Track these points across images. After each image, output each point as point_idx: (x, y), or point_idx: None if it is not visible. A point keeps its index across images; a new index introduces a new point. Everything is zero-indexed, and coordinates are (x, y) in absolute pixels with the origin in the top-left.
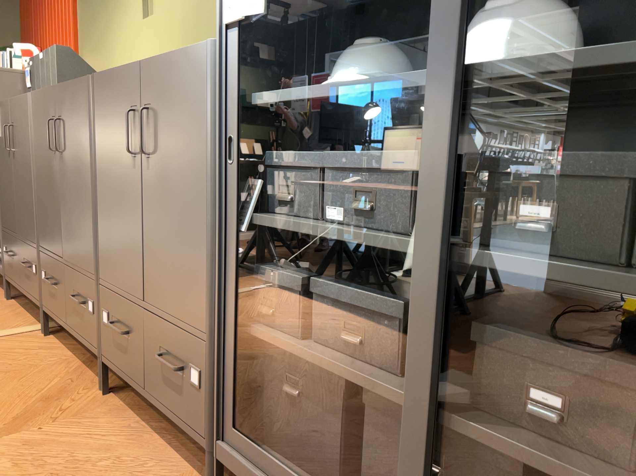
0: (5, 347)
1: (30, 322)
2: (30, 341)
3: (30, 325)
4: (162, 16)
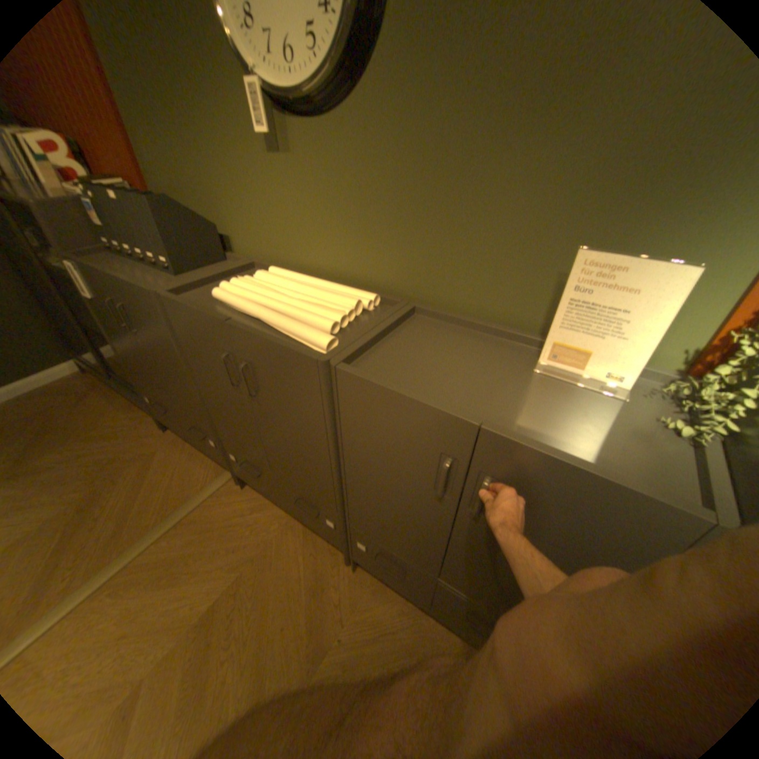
0: (221, 516)
1: (215, 466)
2: (236, 498)
3: (218, 471)
4: (311, 159)
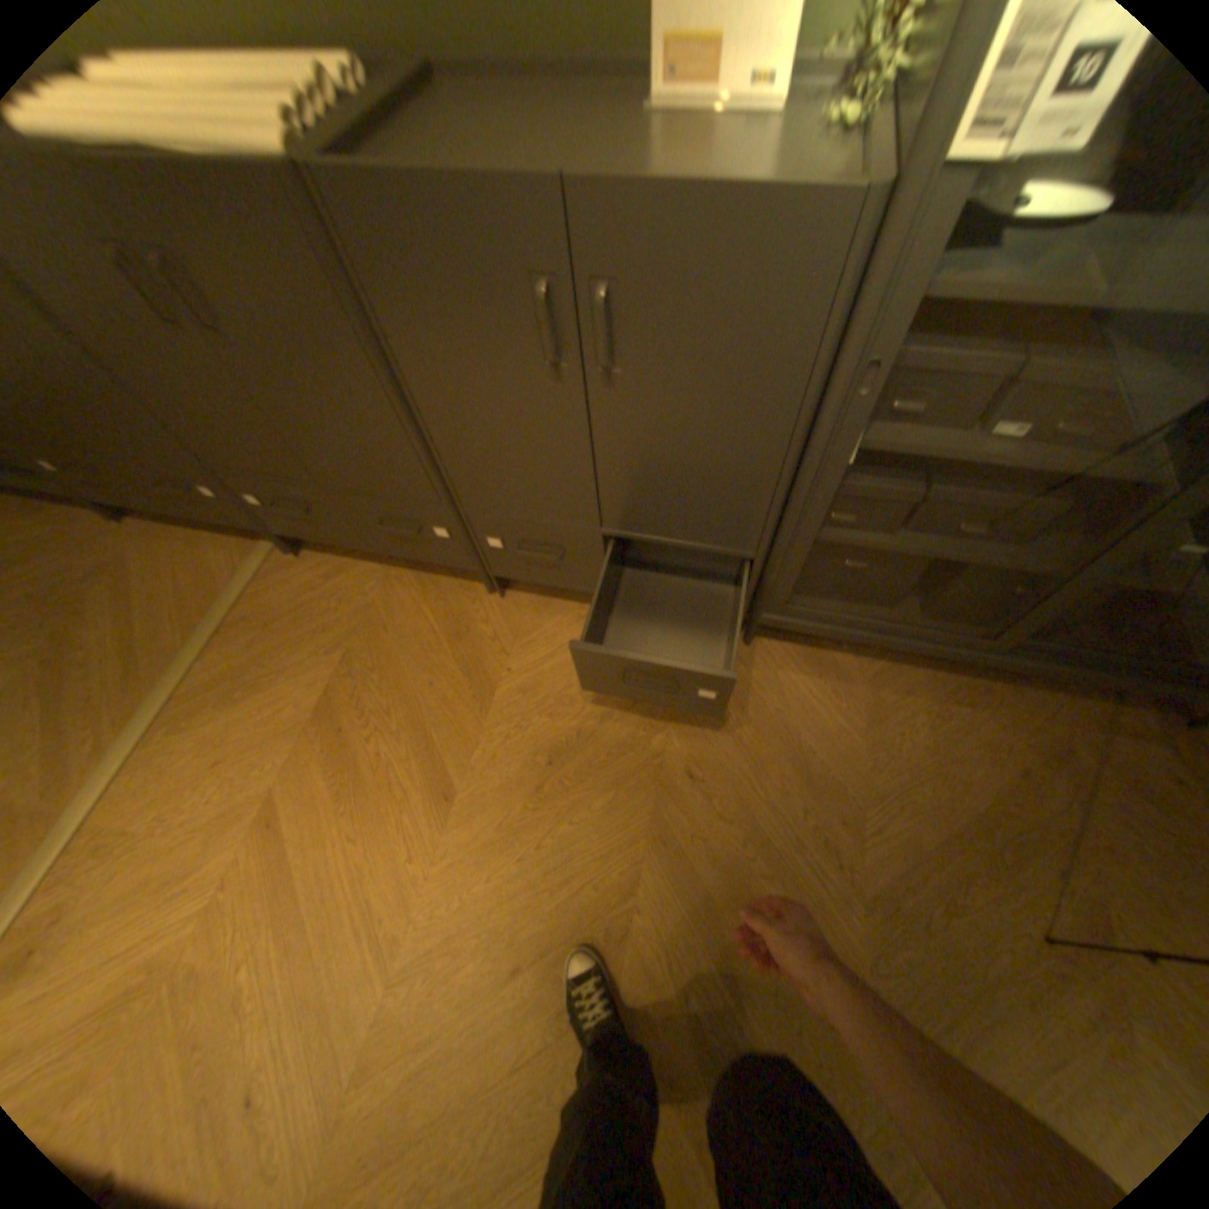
0: (281, 601)
1: (235, 546)
2: (292, 574)
3: (244, 550)
4: None
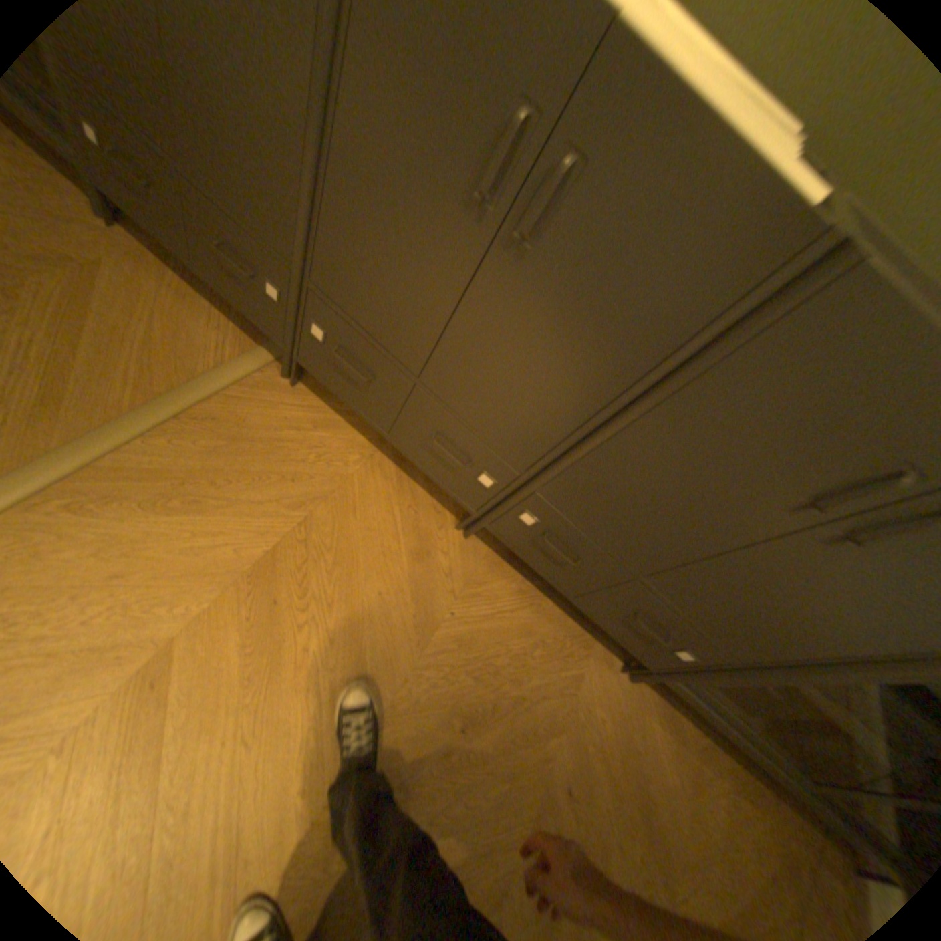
0: (259, 421)
1: (229, 331)
2: (279, 398)
3: (238, 342)
4: None
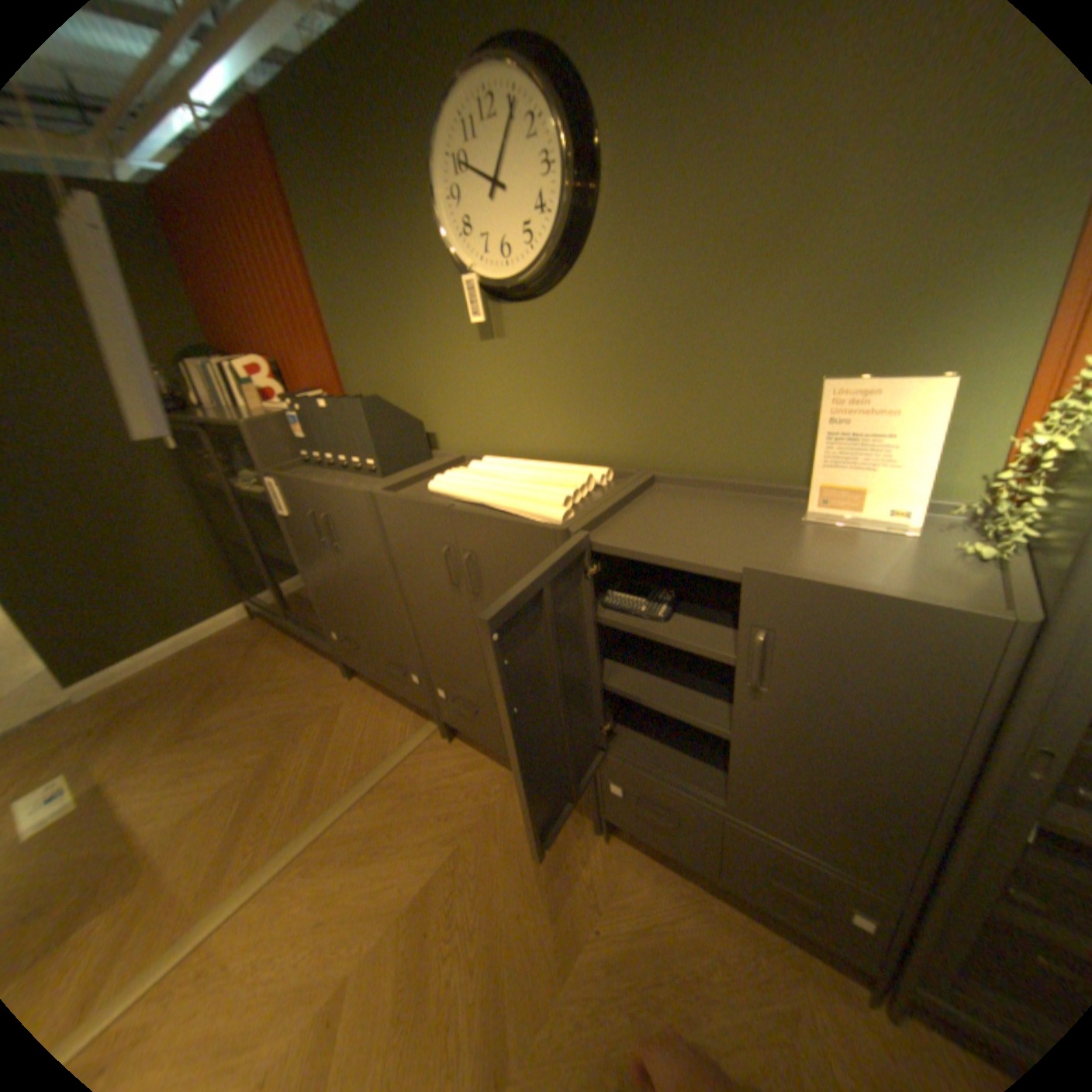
0: (424, 778)
1: (410, 719)
2: (440, 756)
3: (414, 725)
4: (525, 342)
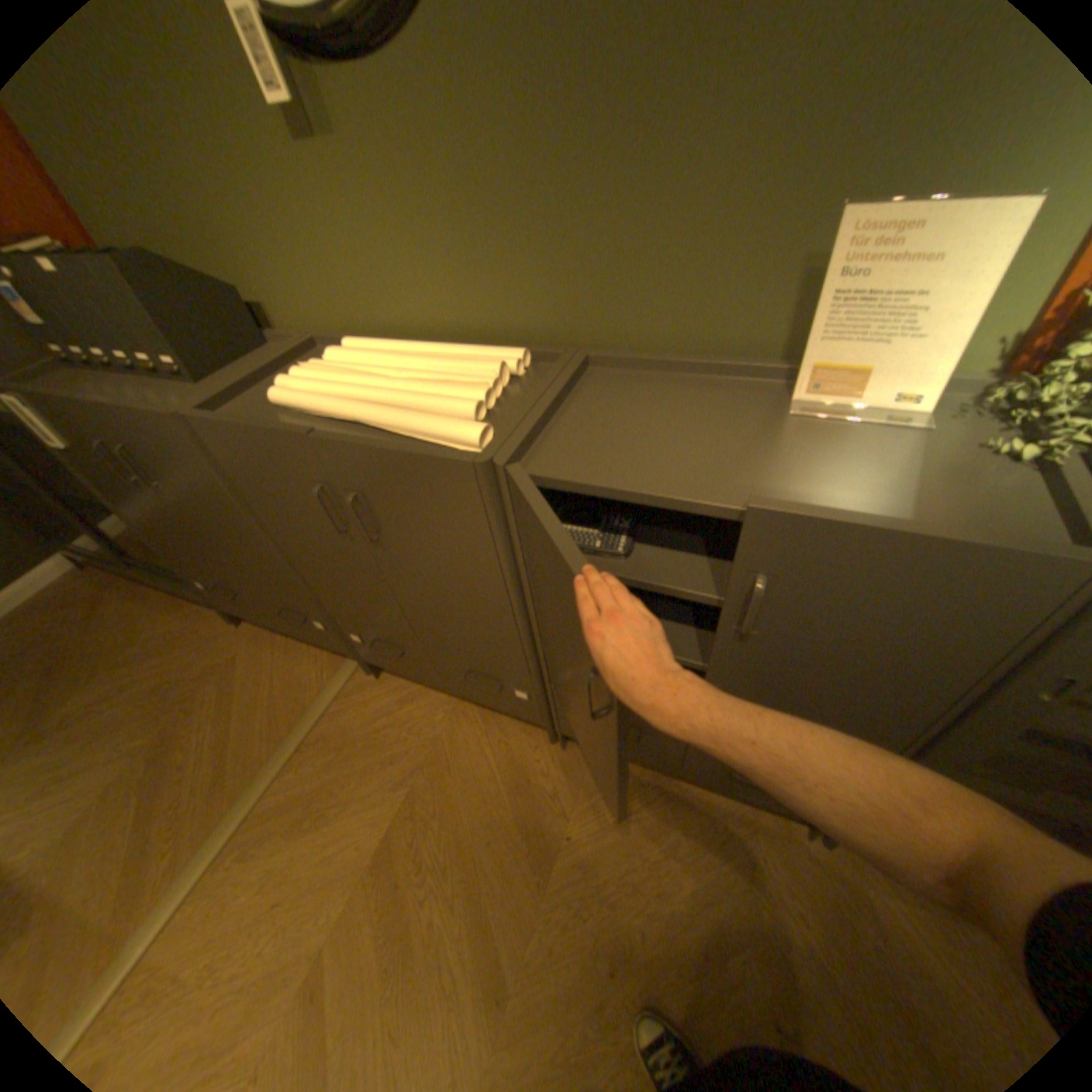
0: (357, 723)
1: (325, 659)
2: (369, 695)
3: (332, 665)
4: (371, 143)
